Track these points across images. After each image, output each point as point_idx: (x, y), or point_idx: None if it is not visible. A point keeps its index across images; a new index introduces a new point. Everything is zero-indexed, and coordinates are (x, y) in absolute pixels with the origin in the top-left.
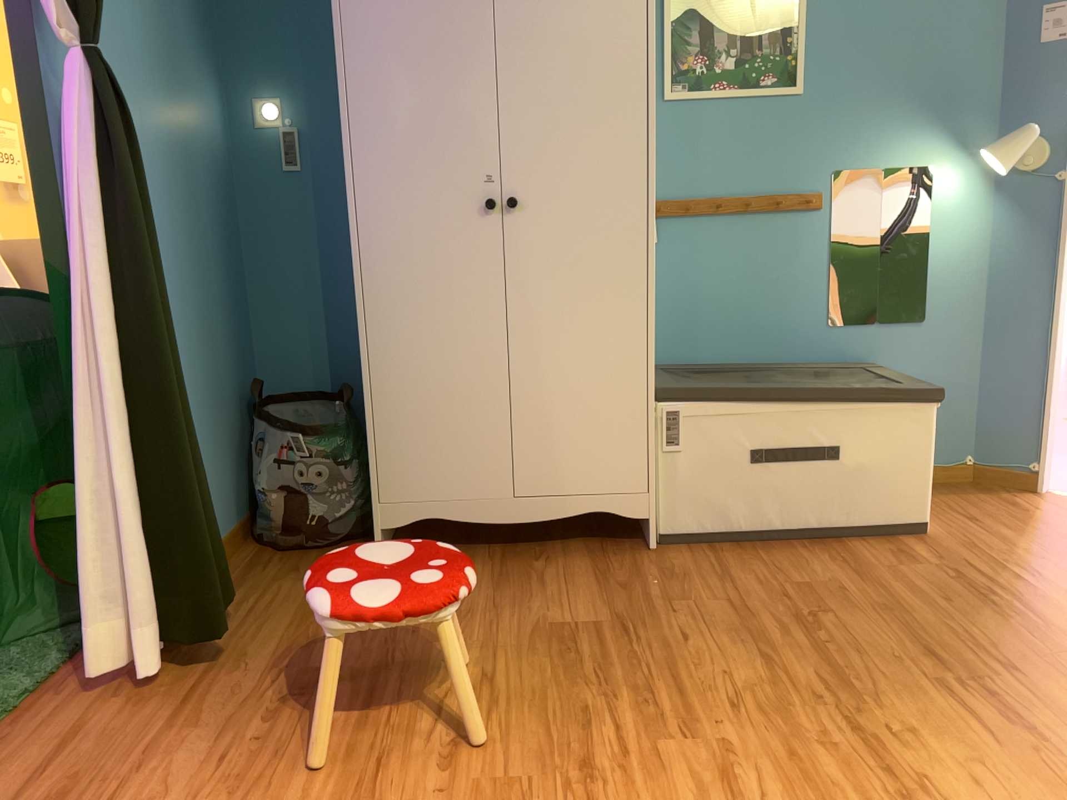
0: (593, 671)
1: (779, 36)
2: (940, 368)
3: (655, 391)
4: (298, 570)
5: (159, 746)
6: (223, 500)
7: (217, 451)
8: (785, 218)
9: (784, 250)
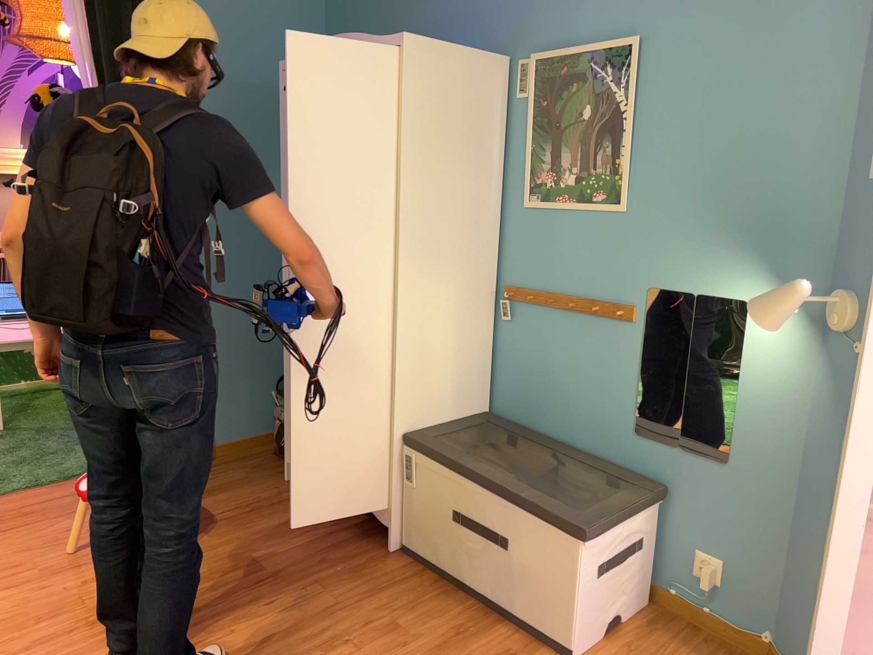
0: (209, 589)
1: (609, 157)
2: (741, 520)
3: (402, 437)
4: (253, 468)
5: (72, 514)
6: (257, 415)
7: (256, 388)
8: (605, 323)
9: (603, 351)
